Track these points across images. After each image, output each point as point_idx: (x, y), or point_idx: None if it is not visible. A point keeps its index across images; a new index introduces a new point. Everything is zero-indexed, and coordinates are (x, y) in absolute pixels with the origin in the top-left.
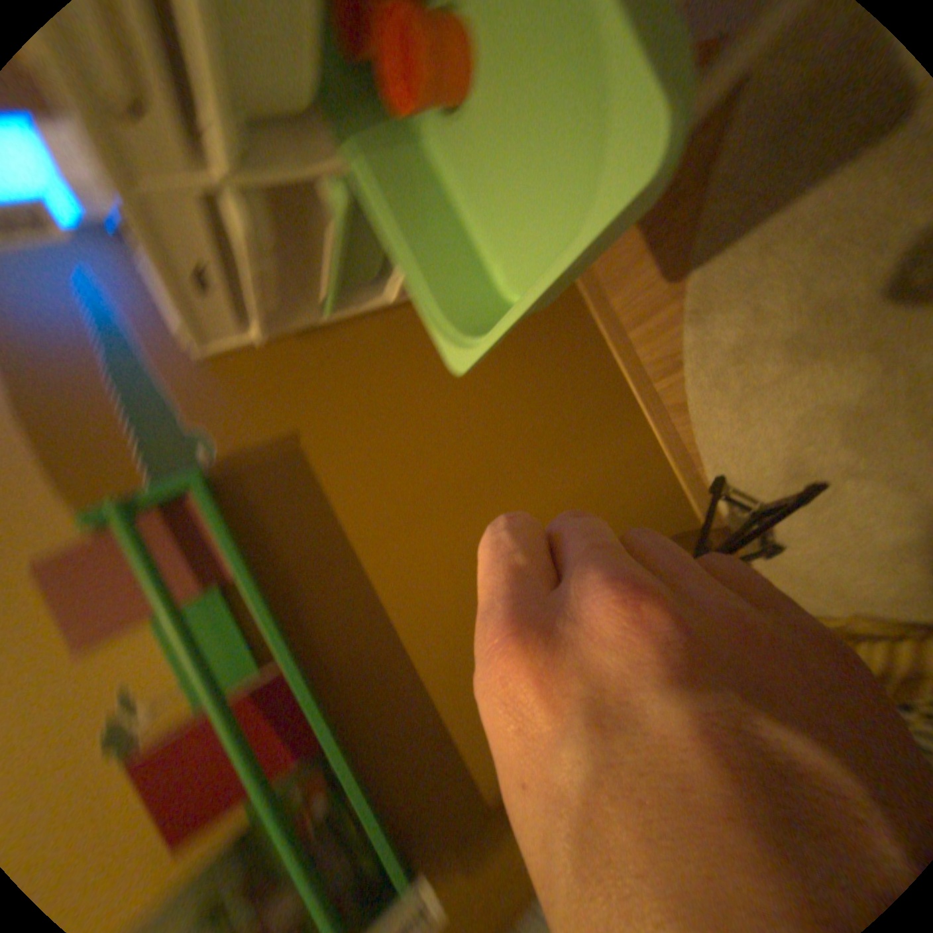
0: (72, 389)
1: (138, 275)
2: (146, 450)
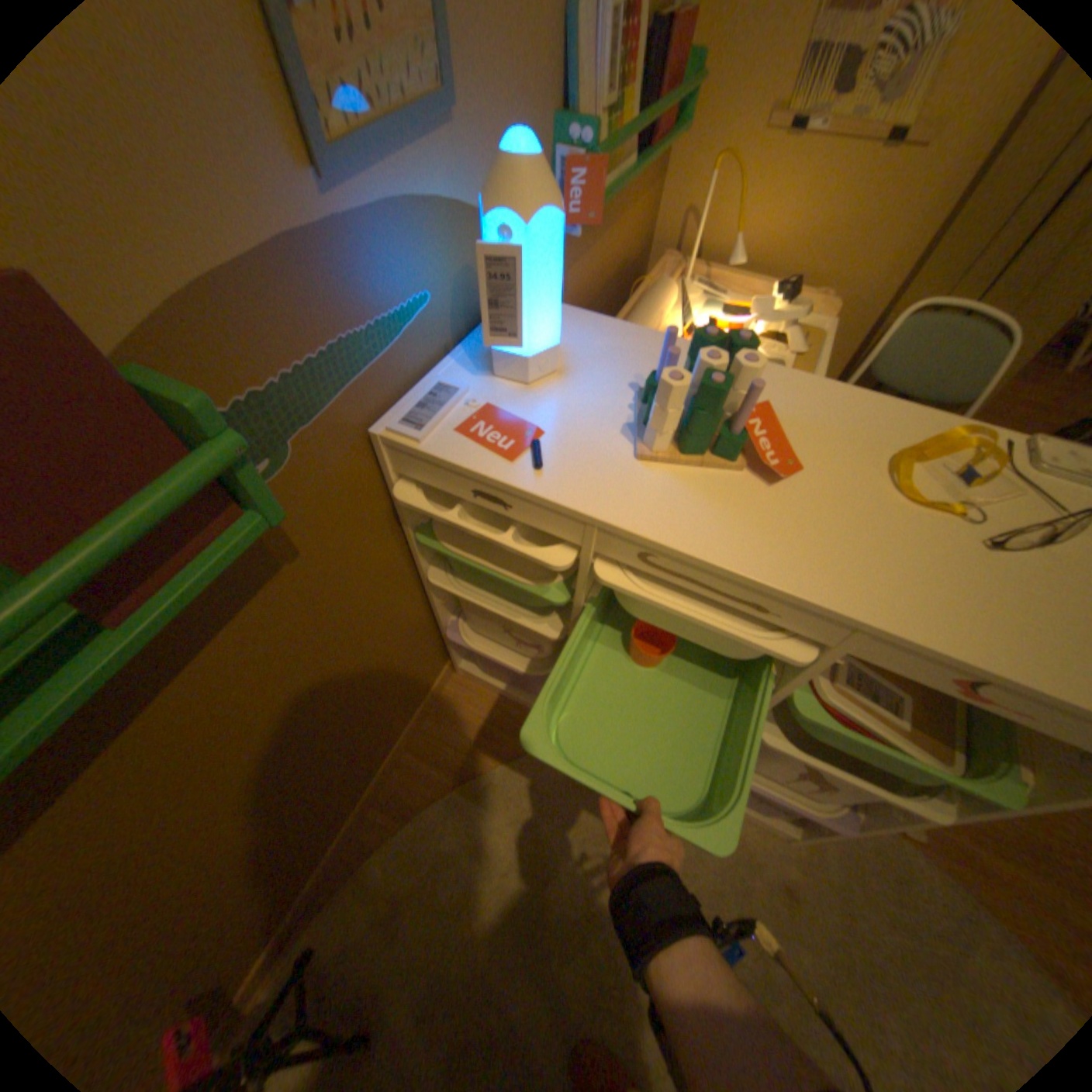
0: (337, 294)
1: (436, 349)
2: (272, 392)
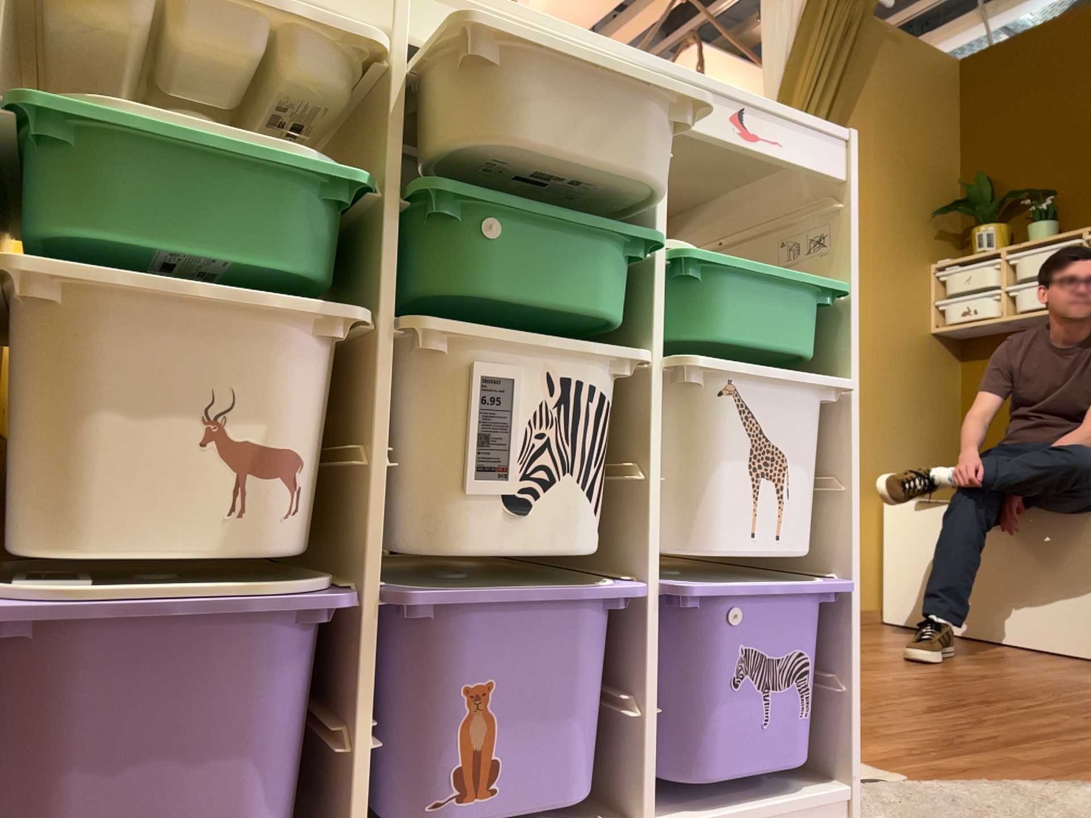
0: None
1: None
2: None
